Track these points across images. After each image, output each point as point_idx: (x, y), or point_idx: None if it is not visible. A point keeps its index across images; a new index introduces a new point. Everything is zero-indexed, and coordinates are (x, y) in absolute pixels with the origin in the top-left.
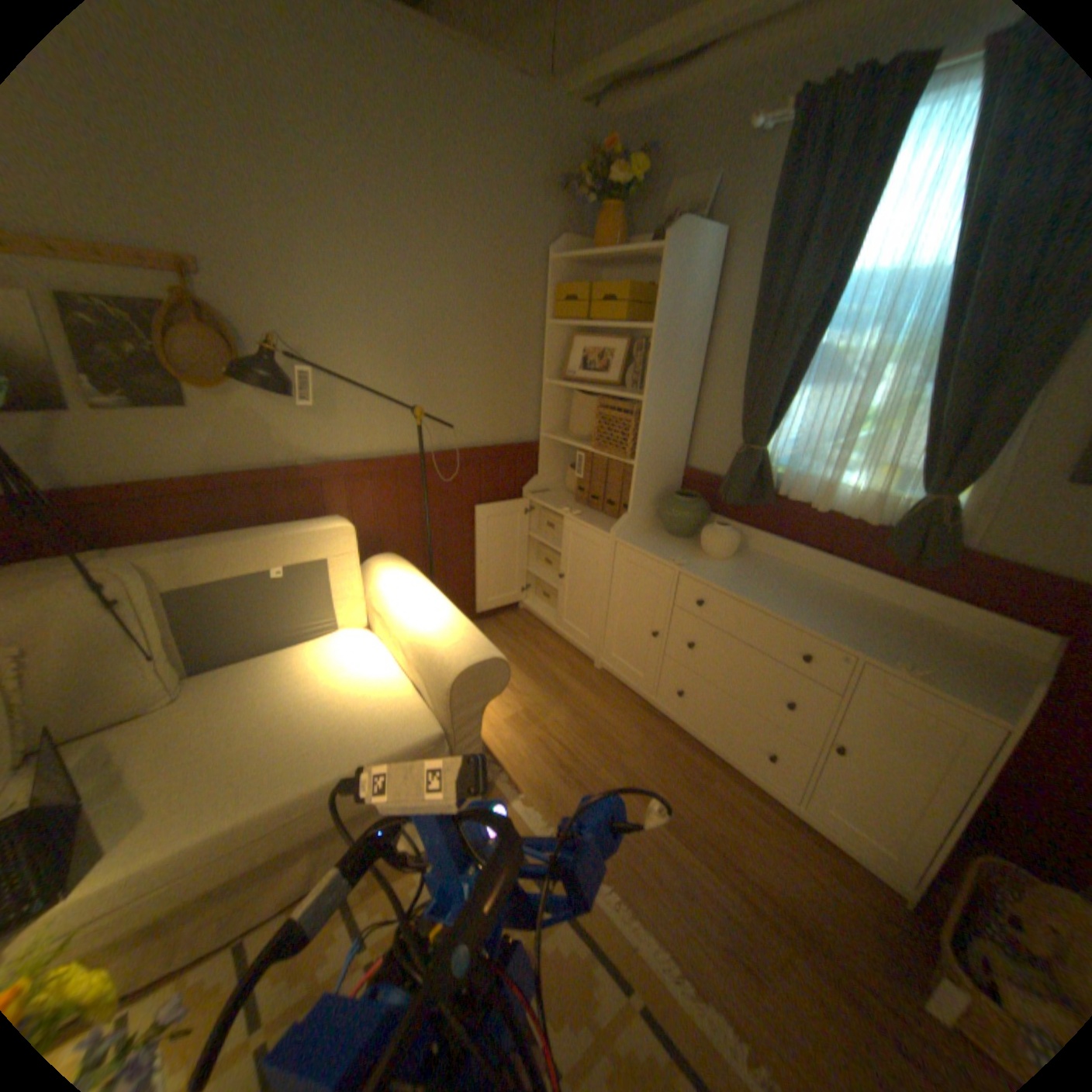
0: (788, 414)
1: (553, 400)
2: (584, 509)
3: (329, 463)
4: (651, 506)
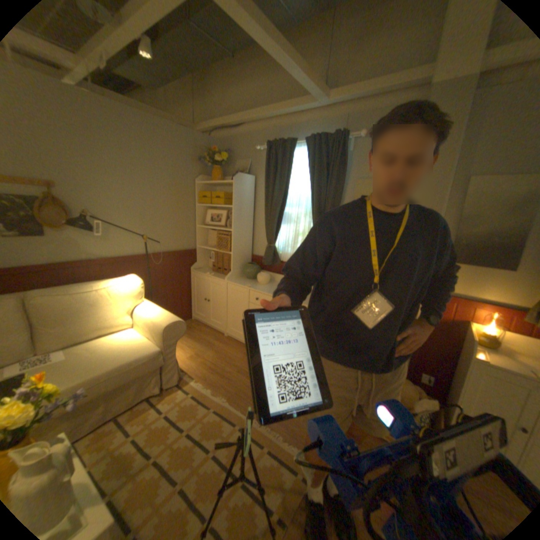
0: (278, 234)
1: (200, 233)
2: (215, 273)
3: (105, 259)
4: (239, 269)
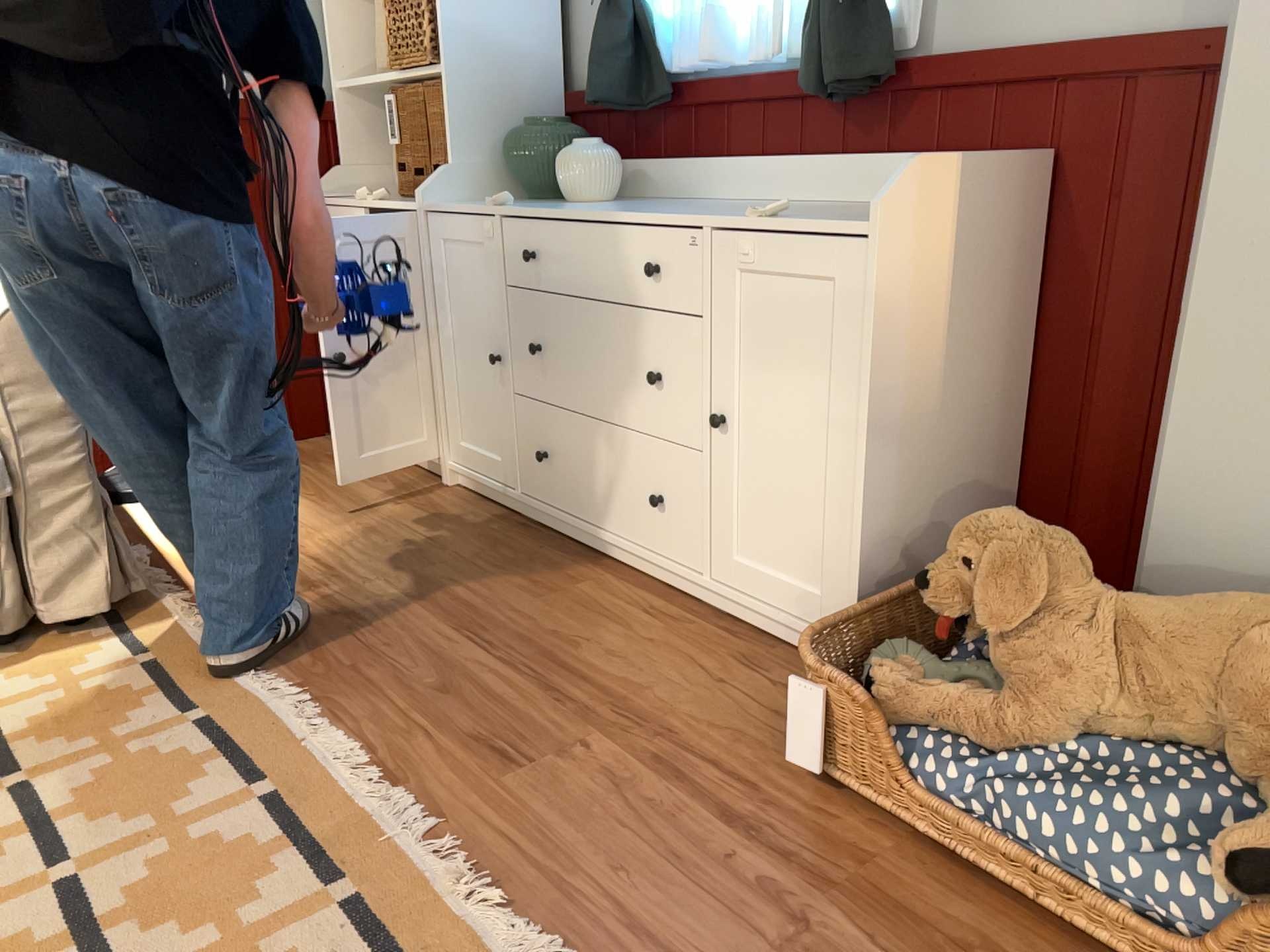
0: None
1: (347, 26)
2: (407, 201)
3: None
4: (499, 161)
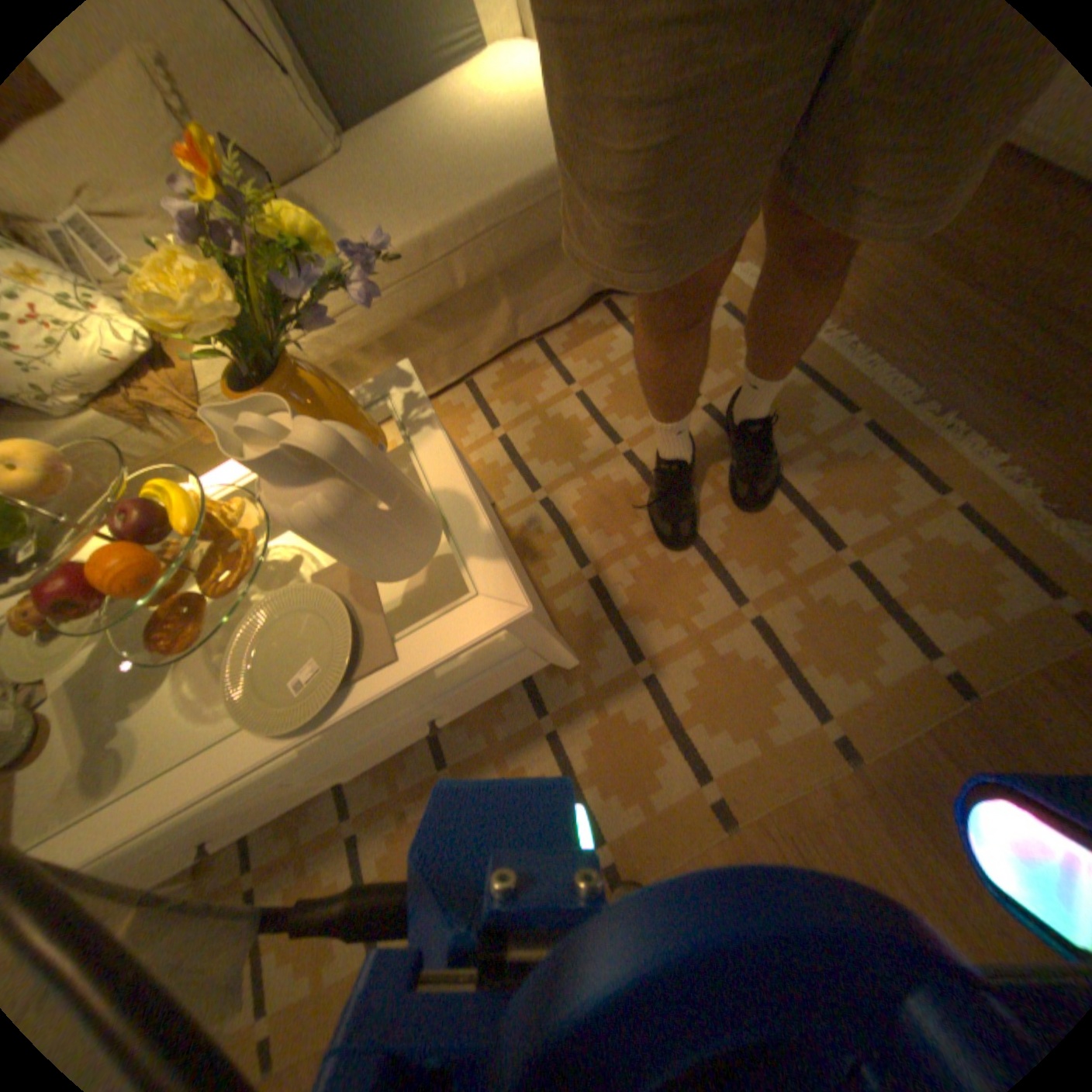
0: None
1: None
2: None
3: None
4: None
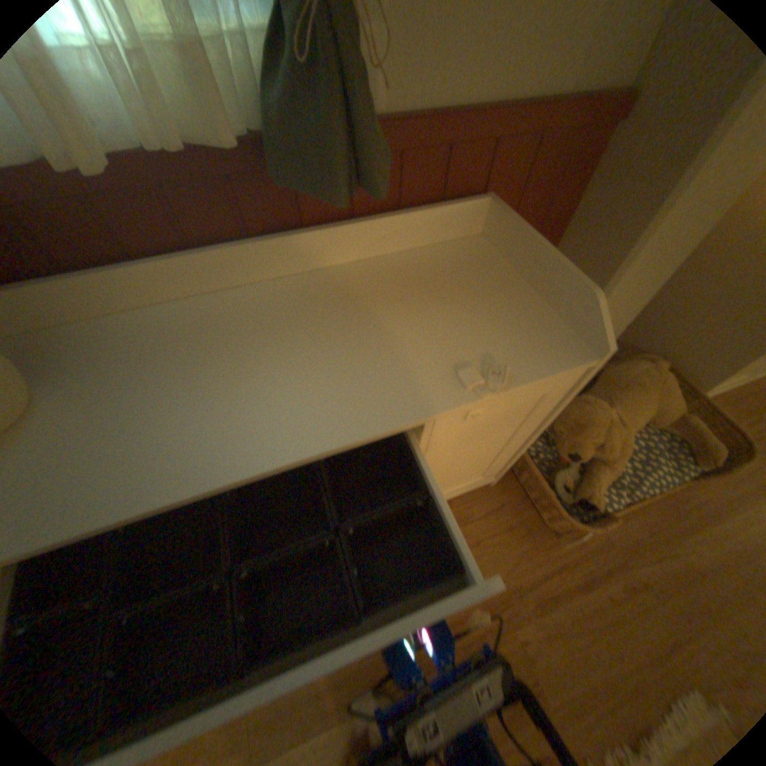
0: None
1: None
2: None
3: None
4: None
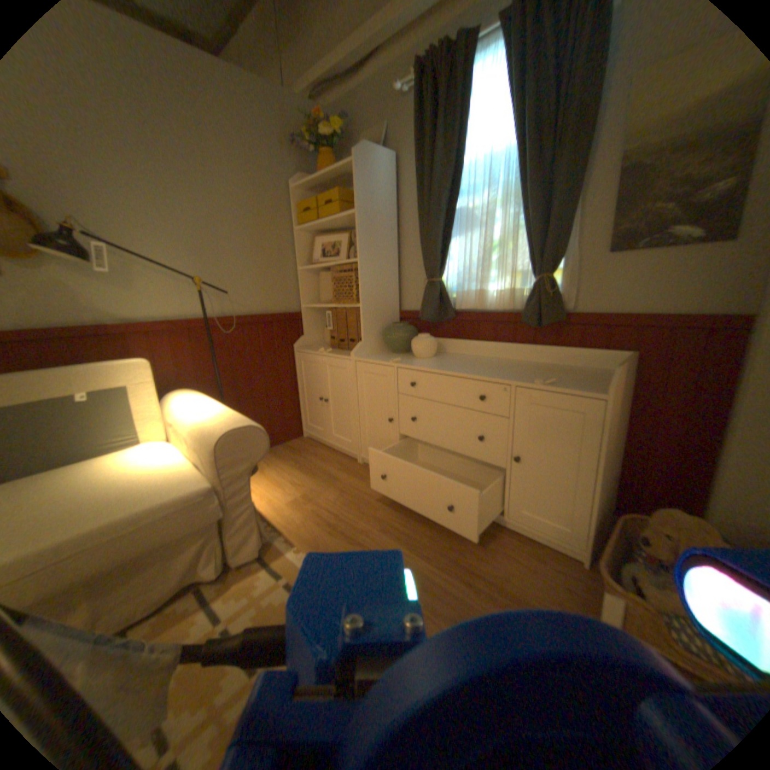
0: (450, 254)
1: (306, 281)
2: (336, 350)
3: (131, 322)
4: (379, 337)
